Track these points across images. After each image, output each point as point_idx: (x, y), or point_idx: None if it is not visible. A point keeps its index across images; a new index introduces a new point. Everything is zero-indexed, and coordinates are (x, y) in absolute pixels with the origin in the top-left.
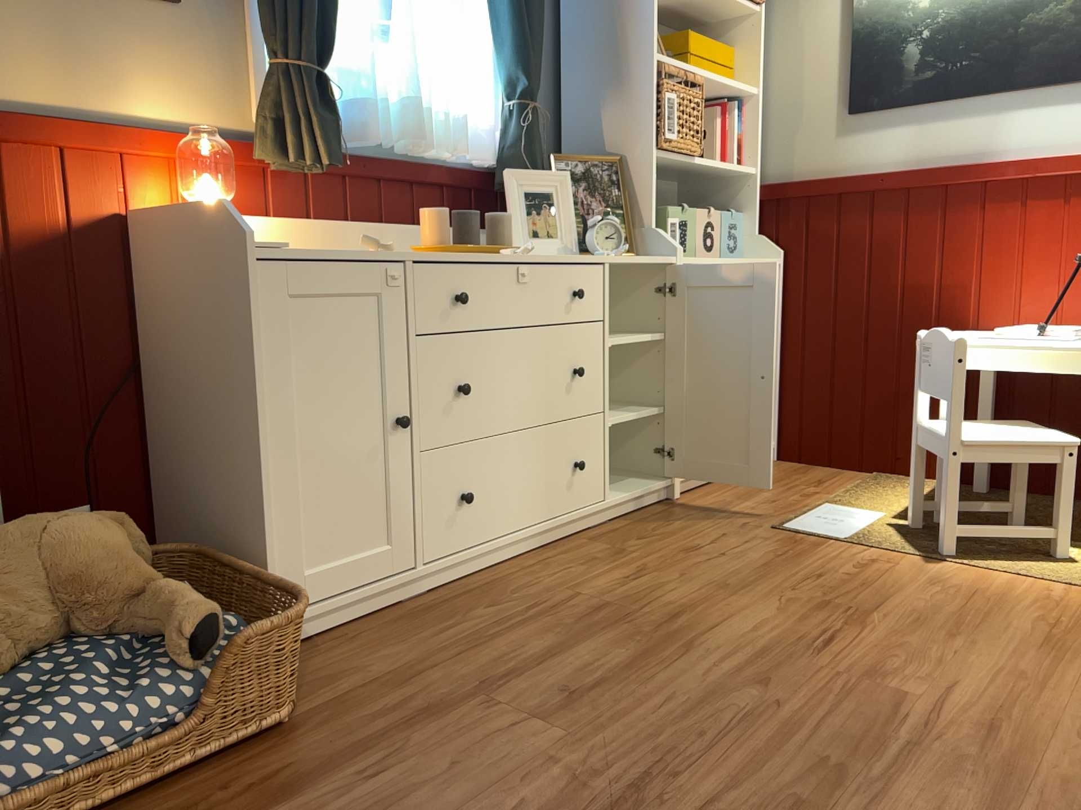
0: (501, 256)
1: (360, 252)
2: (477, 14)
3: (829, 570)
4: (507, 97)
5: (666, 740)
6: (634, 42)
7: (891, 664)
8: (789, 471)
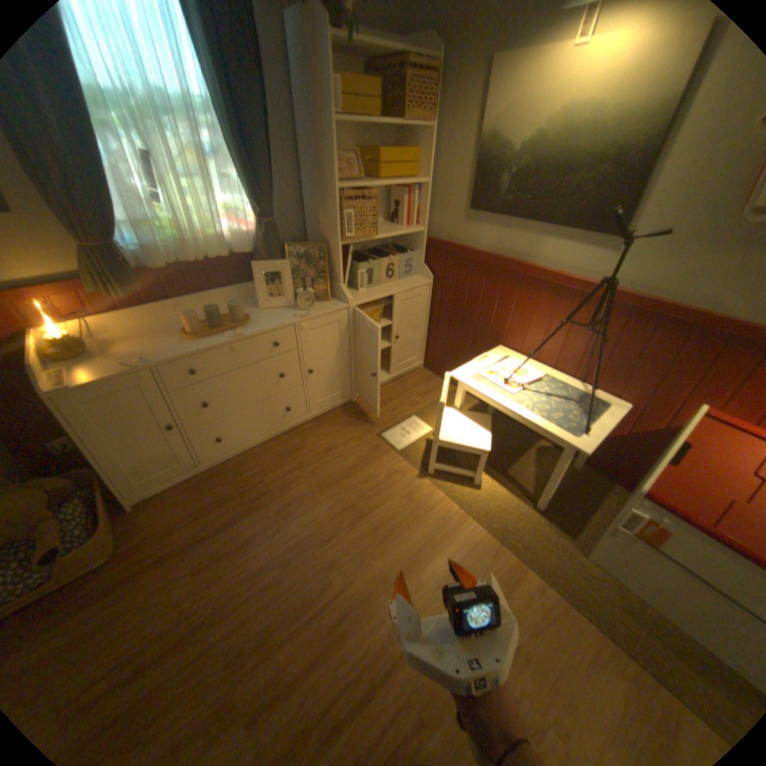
0: (221, 342)
1: (128, 363)
2: (226, 163)
3: (372, 477)
4: (254, 214)
5: (226, 597)
6: (327, 176)
7: (342, 559)
8: (420, 381)
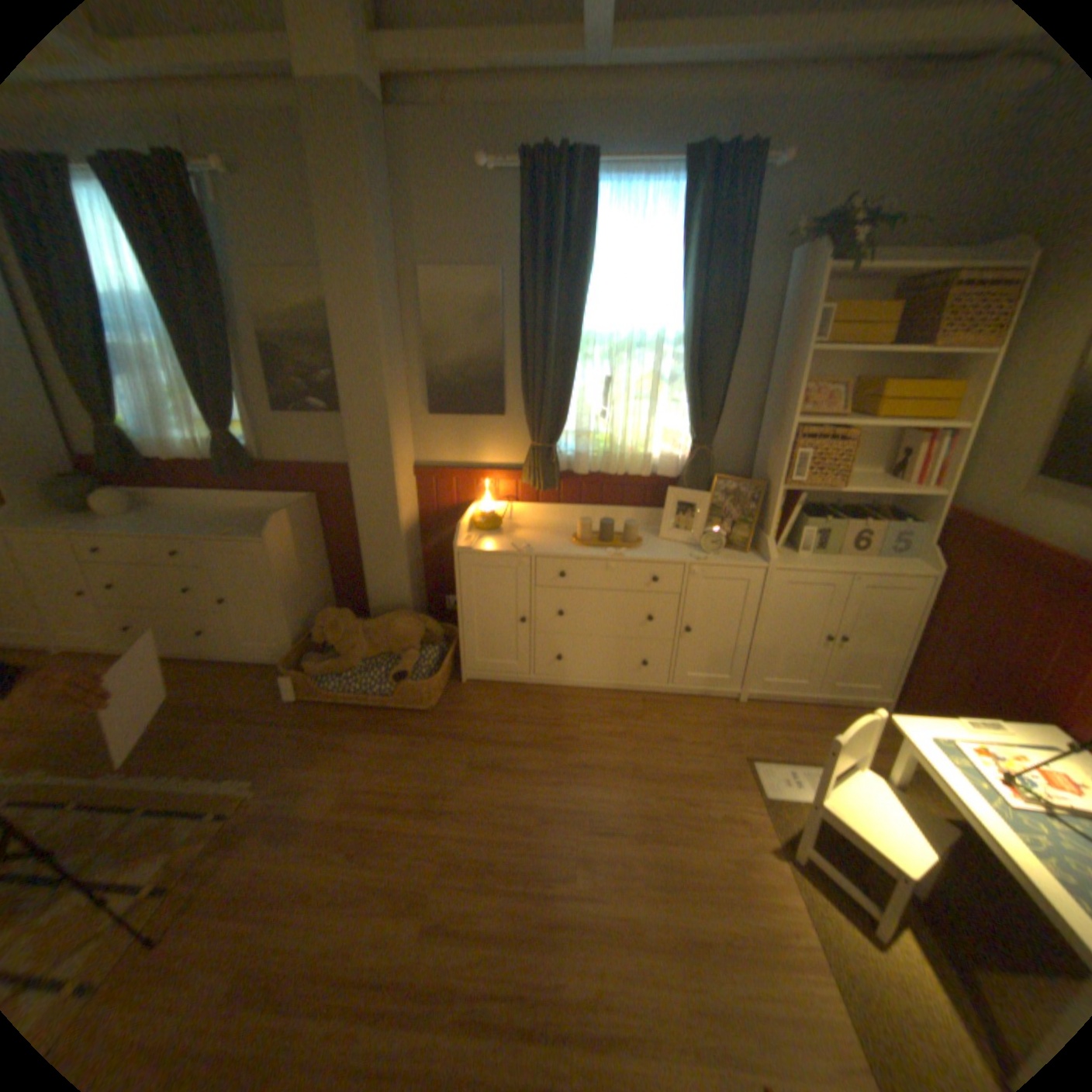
0: (598, 556)
1: (518, 548)
2: (678, 390)
3: (705, 808)
4: (690, 440)
5: (479, 810)
6: (788, 409)
7: (604, 870)
8: None
